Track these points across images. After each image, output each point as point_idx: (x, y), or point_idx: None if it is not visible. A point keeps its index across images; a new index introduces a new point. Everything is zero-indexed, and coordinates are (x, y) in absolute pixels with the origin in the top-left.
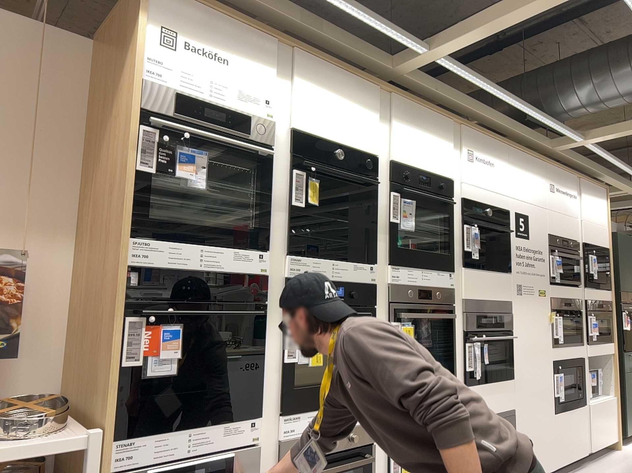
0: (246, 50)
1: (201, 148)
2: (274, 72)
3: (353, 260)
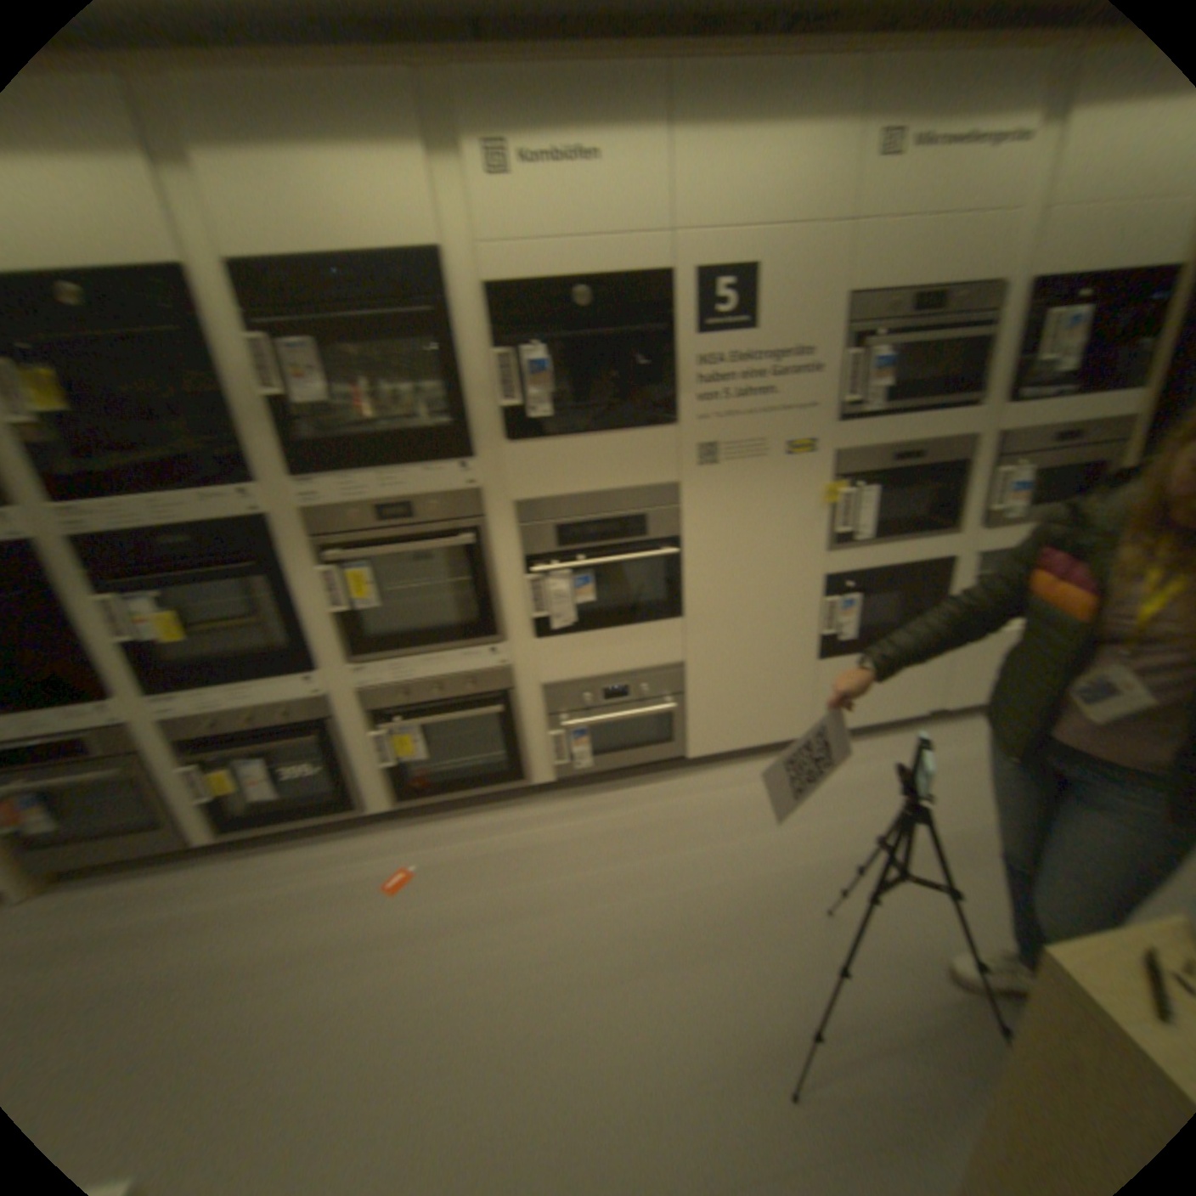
0: None
1: None
2: None
3: (190, 489)
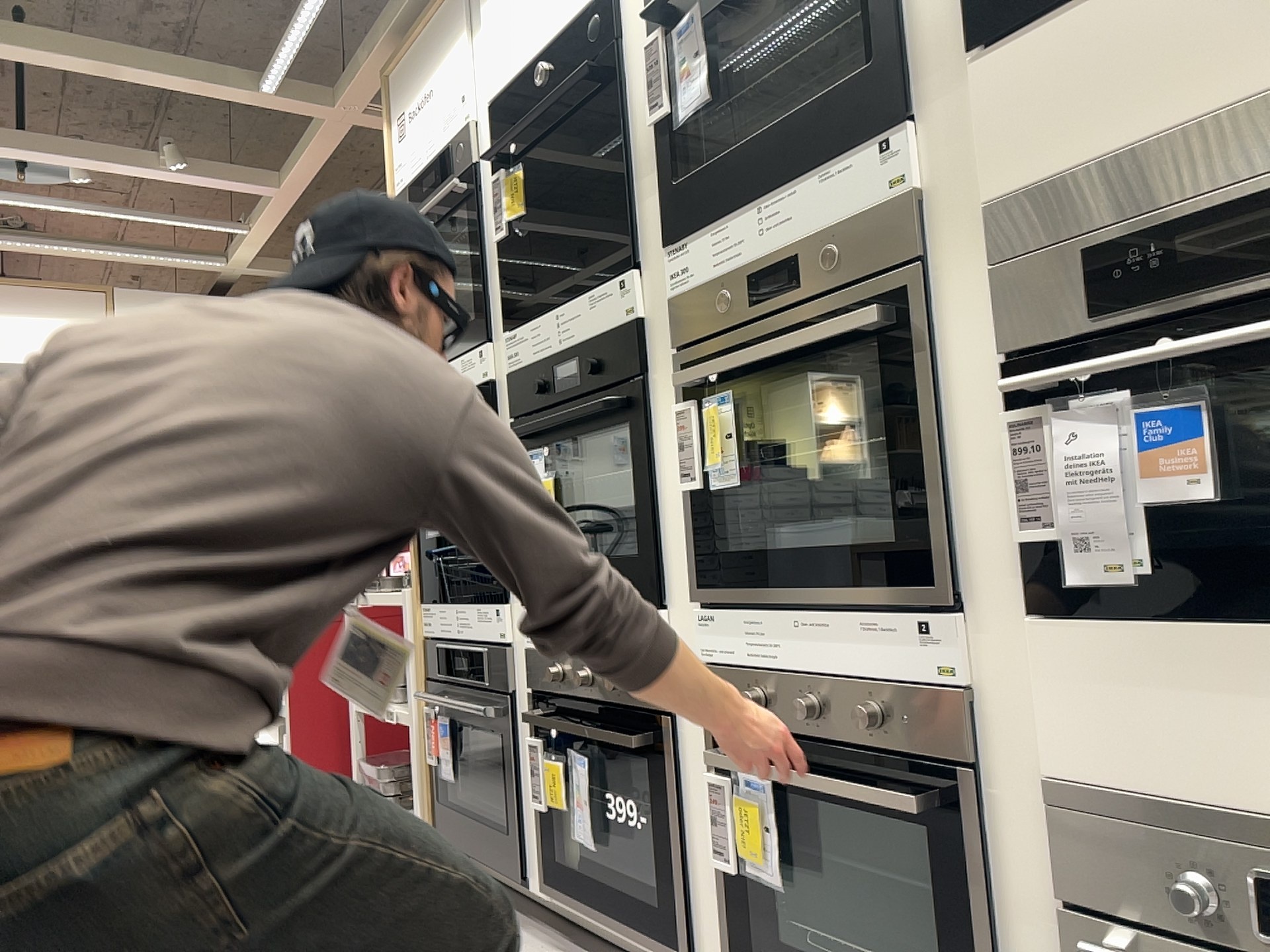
0: (437, 45)
1: (450, 229)
2: (460, 34)
3: (592, 285)
